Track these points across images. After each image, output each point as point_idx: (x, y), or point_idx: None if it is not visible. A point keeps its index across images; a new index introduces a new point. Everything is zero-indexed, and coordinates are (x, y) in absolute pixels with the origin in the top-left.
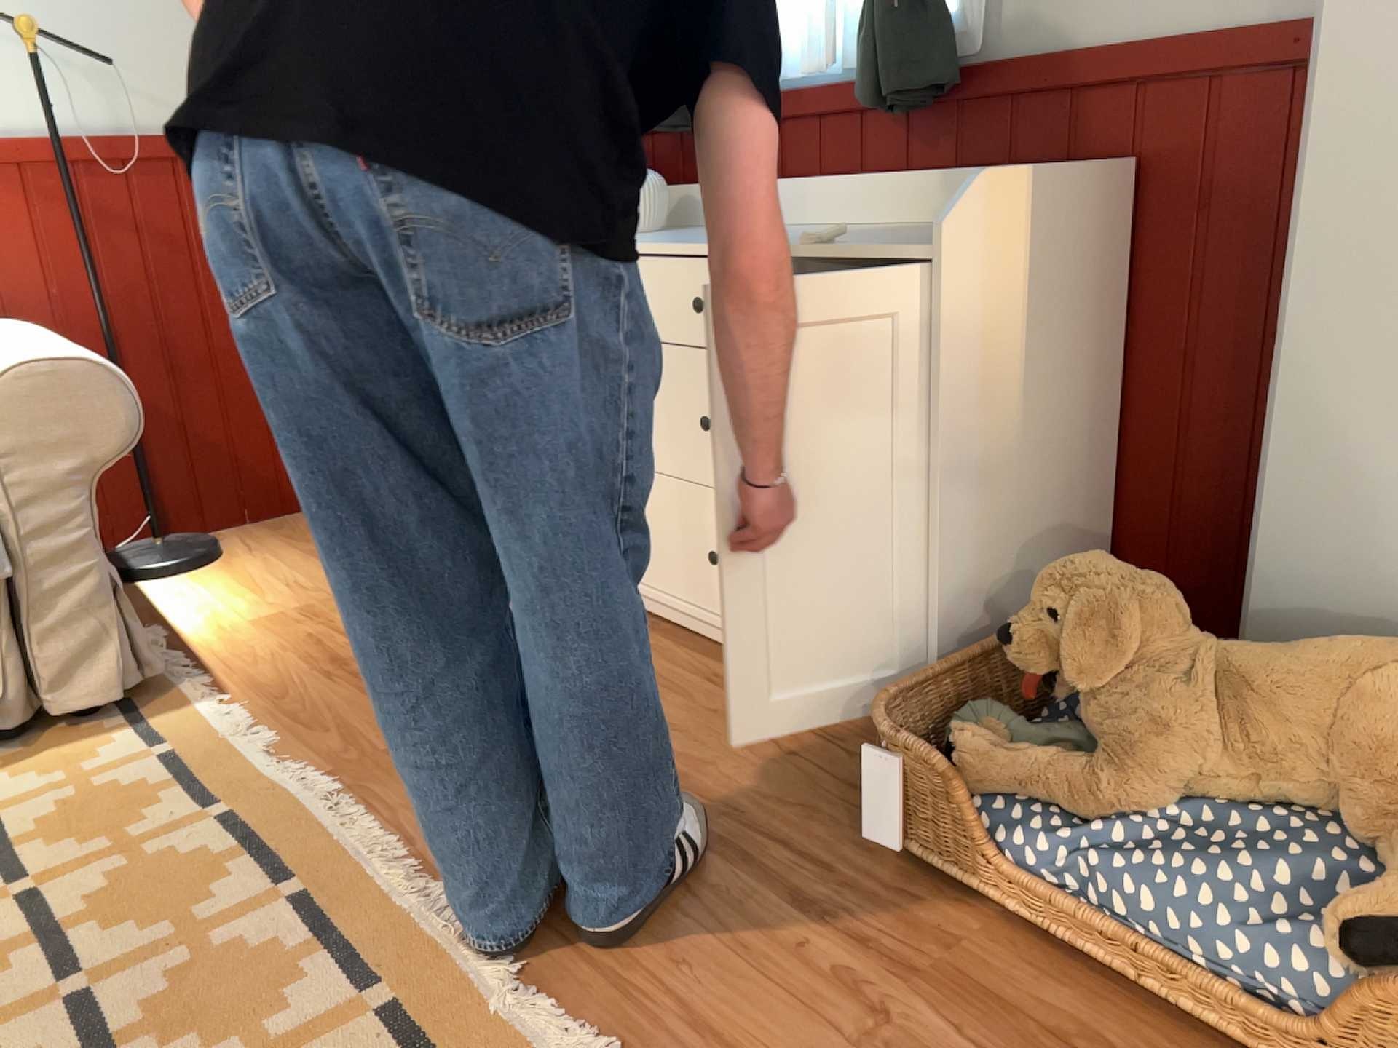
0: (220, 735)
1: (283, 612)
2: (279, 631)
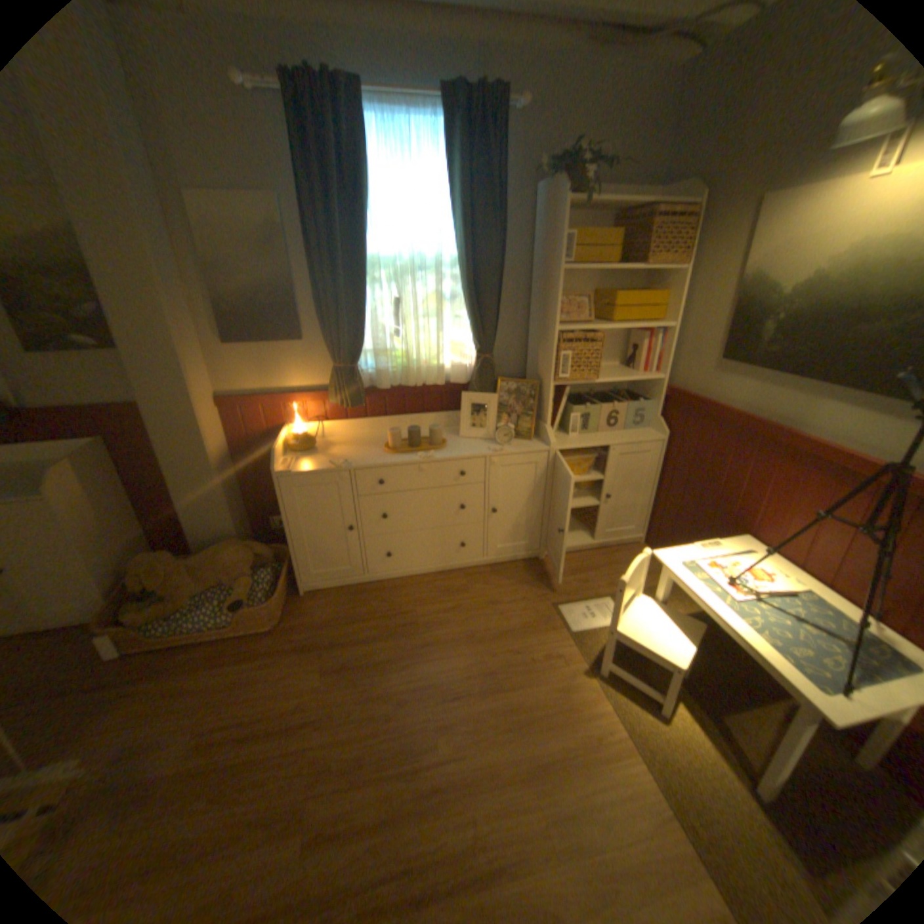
0: None
1: None
2: None
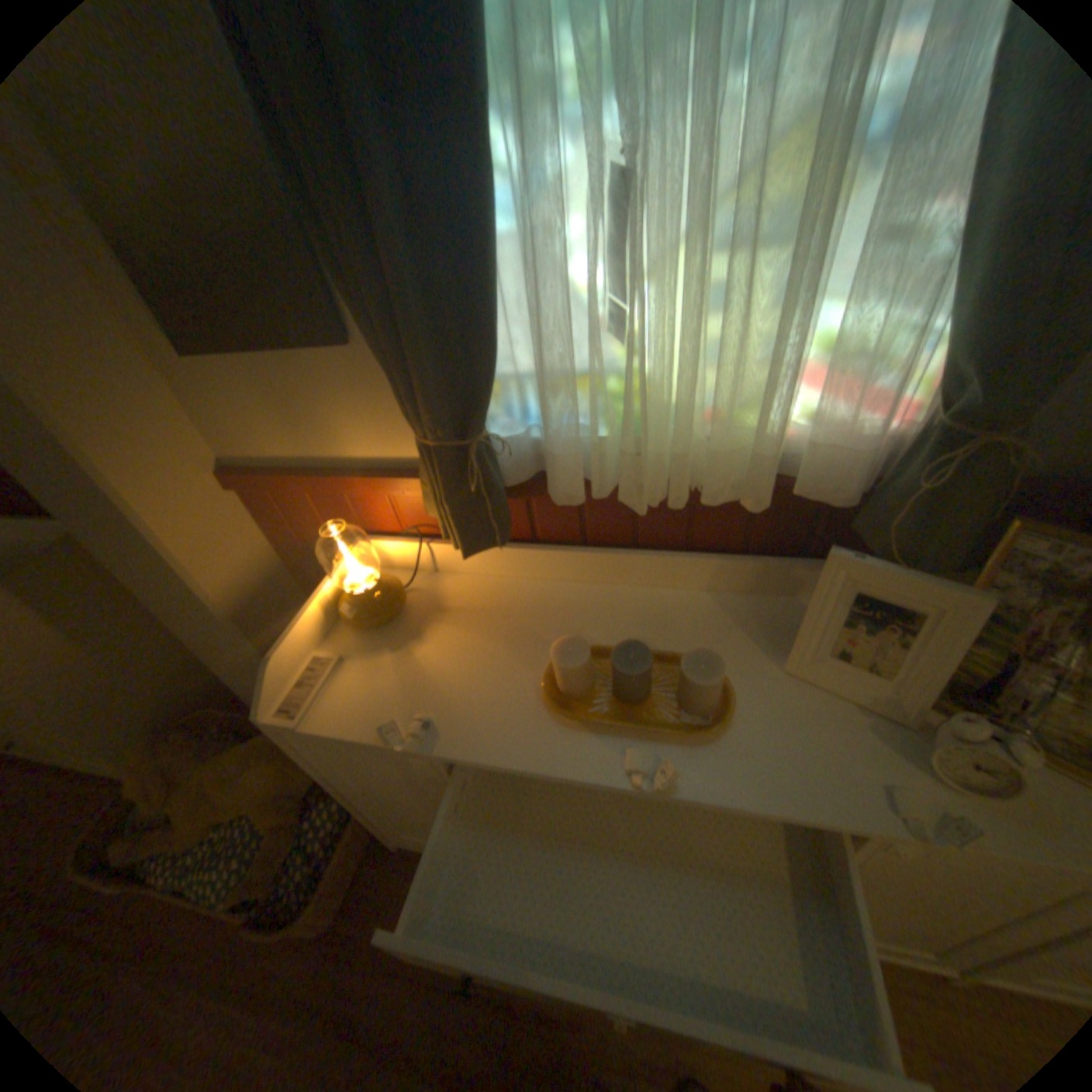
0: None
1: None
2: None
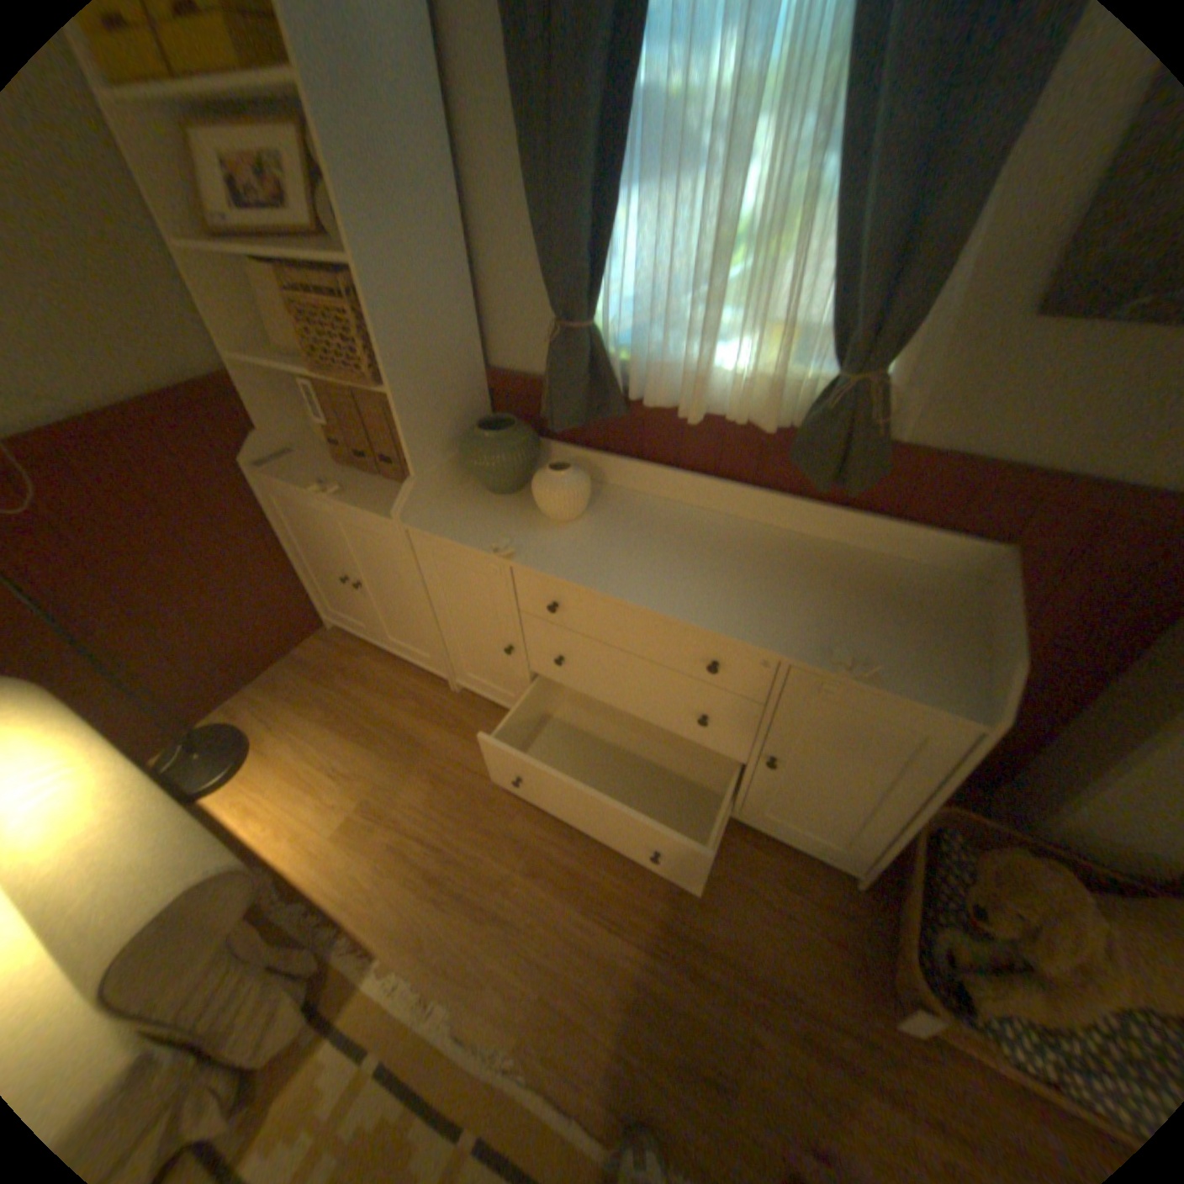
0: (405, 1027)
1: (347, 817)
2: (359, 848)
